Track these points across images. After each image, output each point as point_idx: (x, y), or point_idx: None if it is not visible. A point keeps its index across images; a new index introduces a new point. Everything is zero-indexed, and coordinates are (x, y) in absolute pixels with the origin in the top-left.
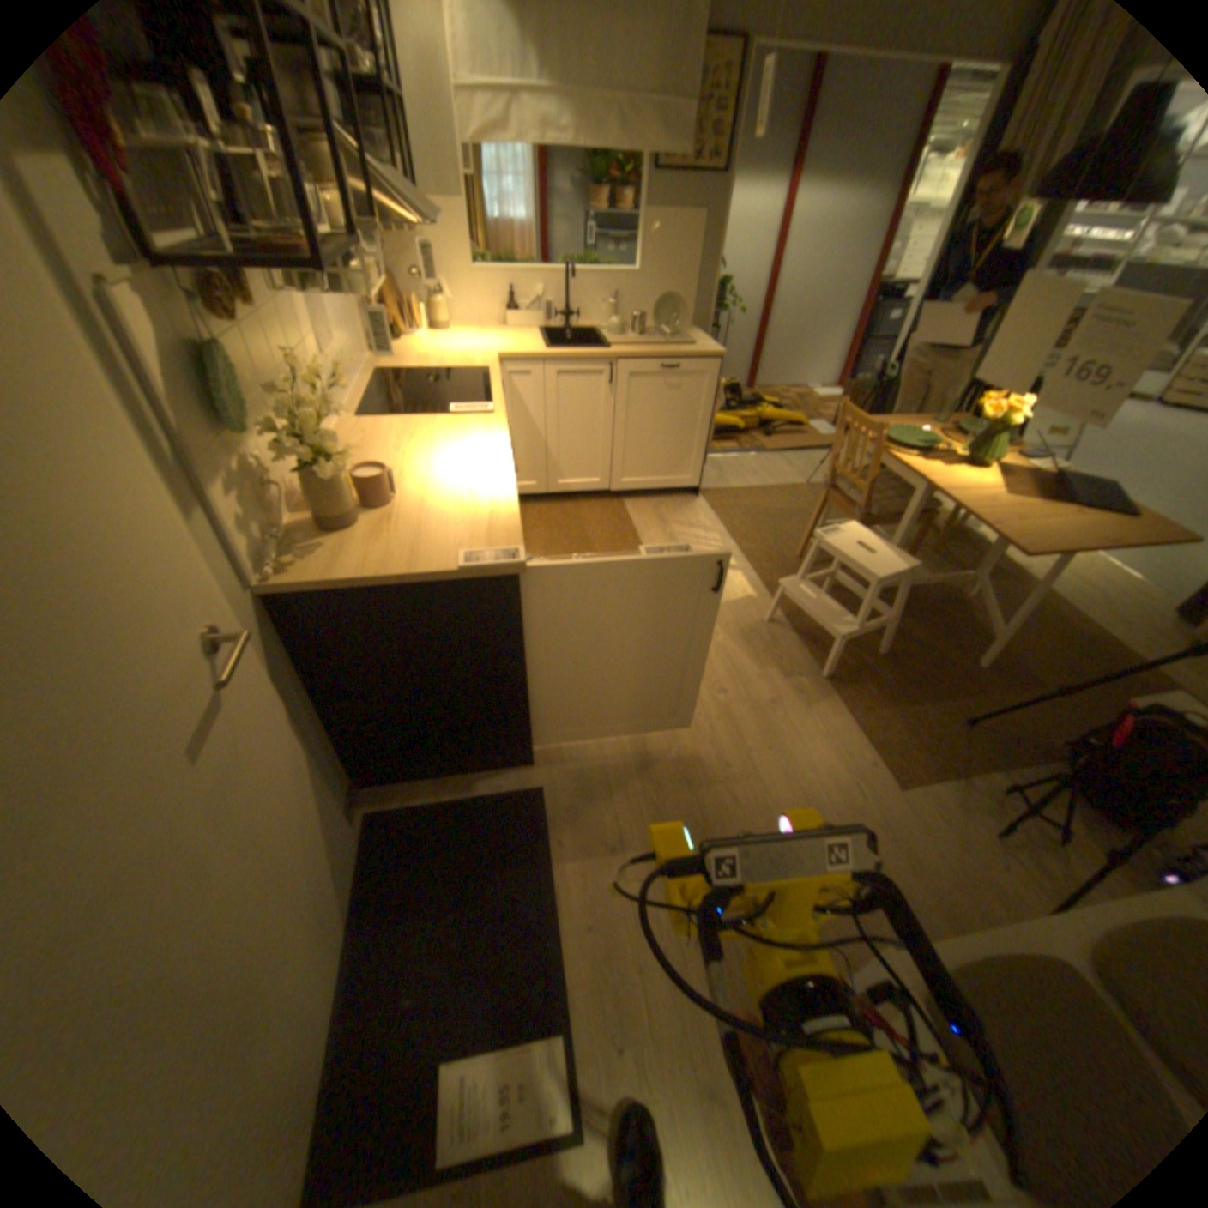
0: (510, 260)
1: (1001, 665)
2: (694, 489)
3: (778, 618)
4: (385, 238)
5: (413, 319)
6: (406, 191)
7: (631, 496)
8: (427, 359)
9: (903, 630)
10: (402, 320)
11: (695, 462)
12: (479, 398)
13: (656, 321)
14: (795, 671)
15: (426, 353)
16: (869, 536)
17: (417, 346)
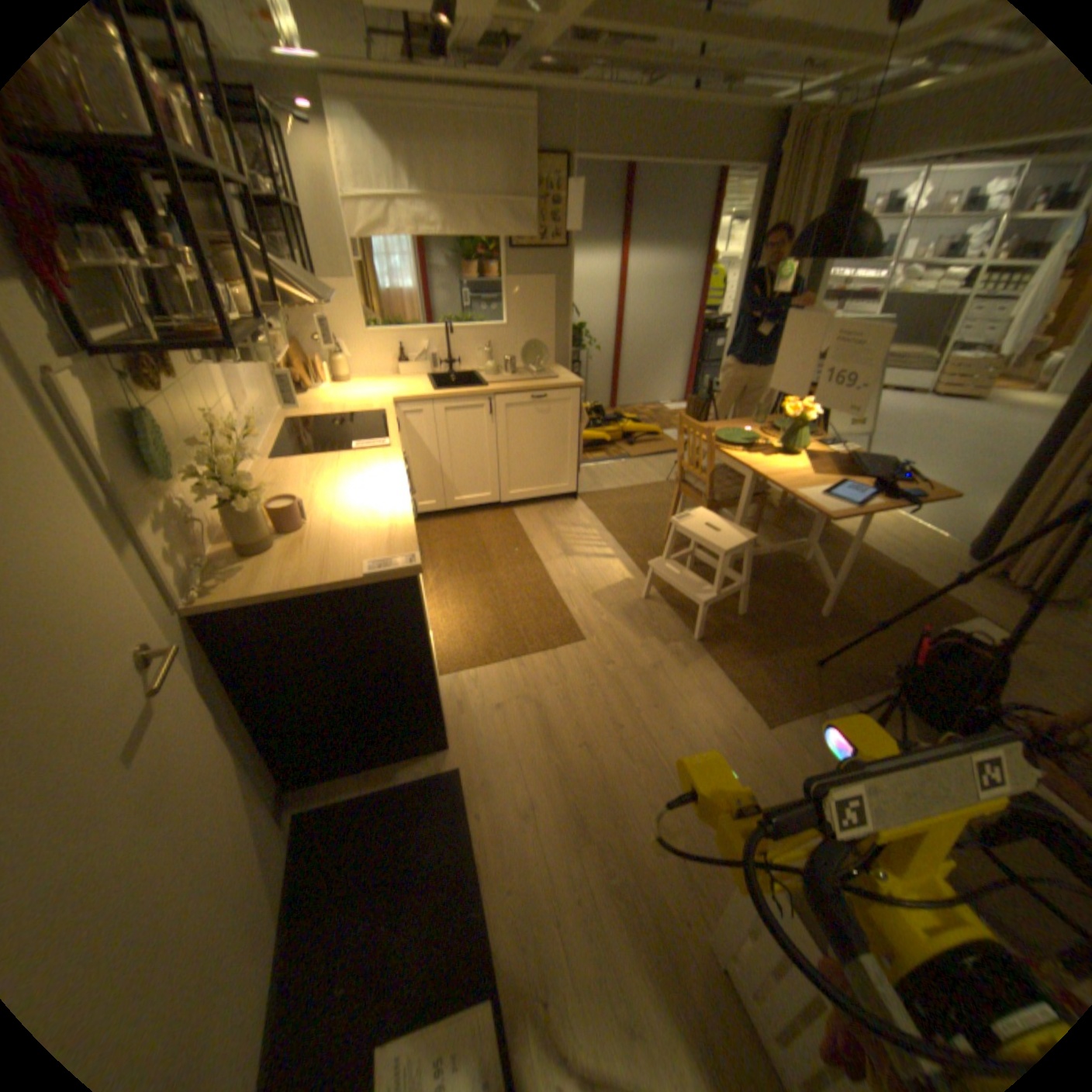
0: (398, 324)
1: (837, 615)
2: (572, 496)
3: (652, 596)
4: (289, 314)
5: (317, 376)
6: (303, 281)
7: (519, 506)
8: (331, 408)
9: (755, 595)
10: (308, 378)
11: (569, 473)
12: (378, 436)
13: (524, 363)
14: (669, 639)
15: (330, 403)
16: (715, 519)
17: (321, 398)
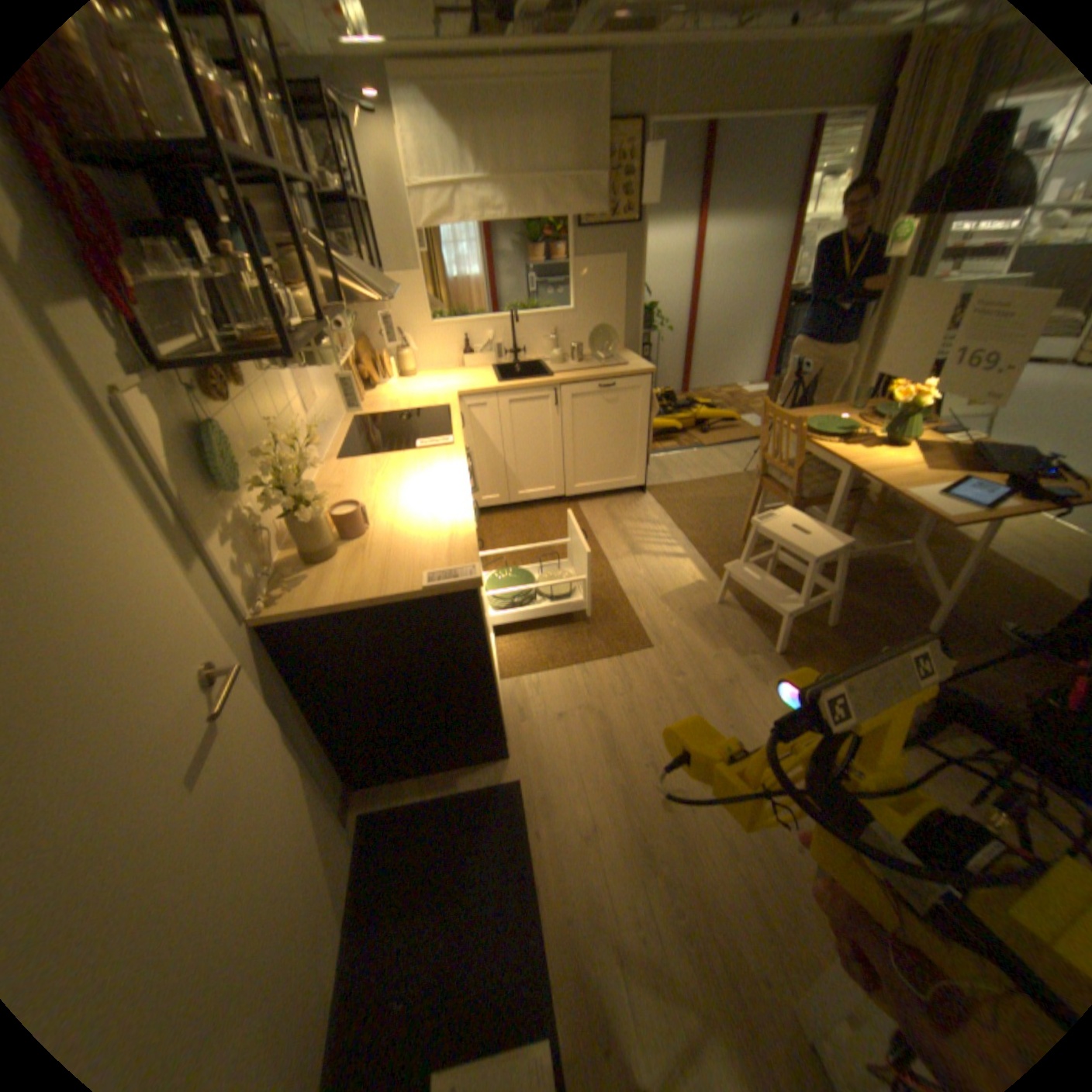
0: (464, 314)
1: (950, 630)
2: (640, 488)
3: (727, 601)
4: (359, 310)
5: (386, 371)
6: (368, 277)
7: (584, 499)
8: (398, 404)
9: (848, 603)
10: (377, 373)
11: (638, 464)
12: (443, 431)
13: (592, 349)
14: (747, 650)
15: (397, 398)
16: (803, 518)
17: (389, 393)
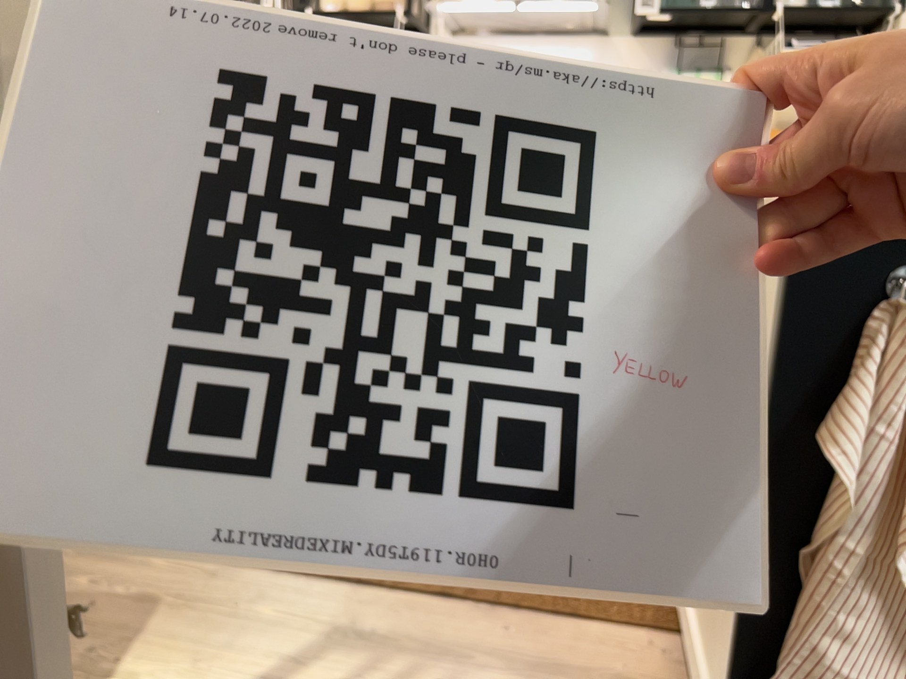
0: None
1: None
2: None
3: None
4: None
5: None
6: None
7: None
8: None
9: None
10: None
11: None
12: None
13: None
14: None
15: None
16: None
17: None
